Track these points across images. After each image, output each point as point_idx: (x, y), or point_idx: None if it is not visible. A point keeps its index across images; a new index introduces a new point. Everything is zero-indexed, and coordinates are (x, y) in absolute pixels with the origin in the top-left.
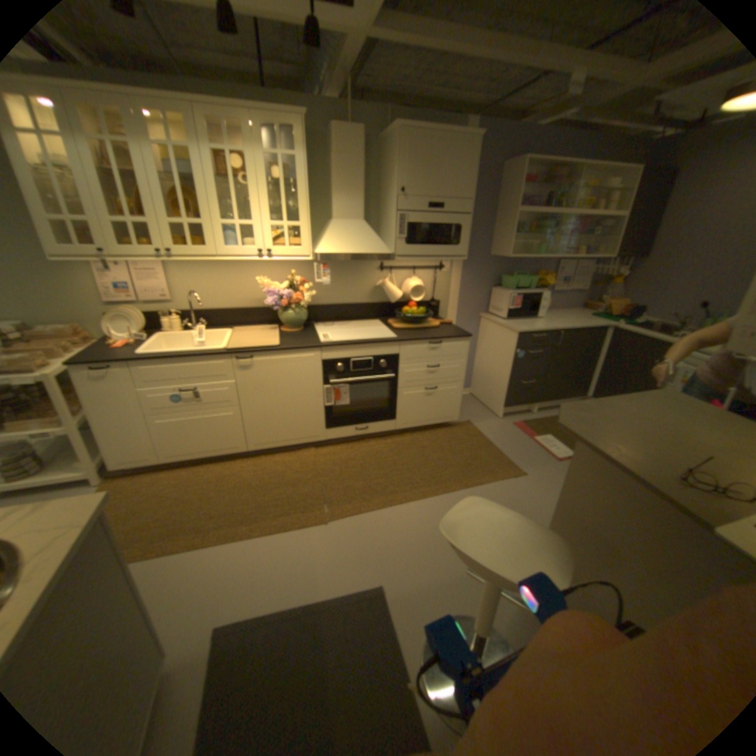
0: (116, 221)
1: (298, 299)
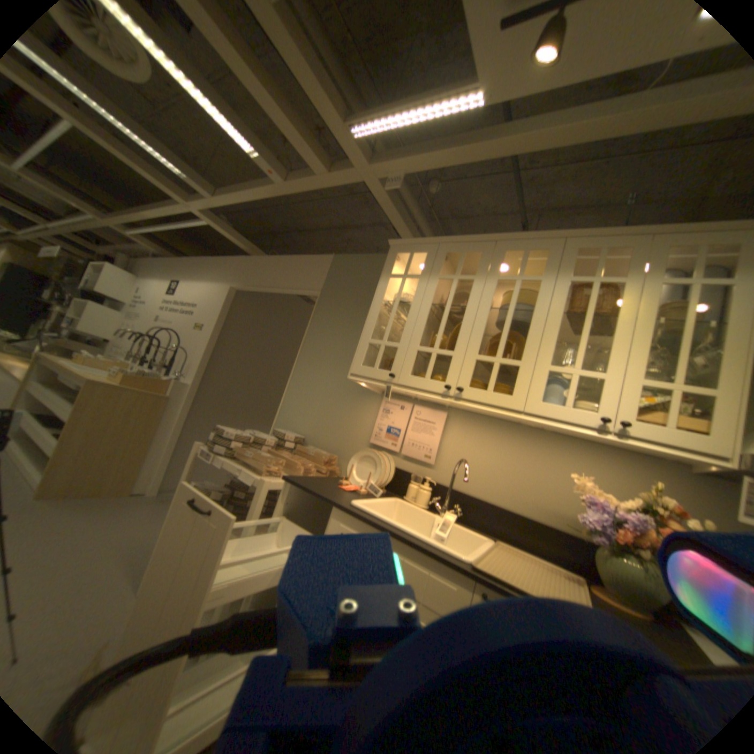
0: (422, 355)
1: (651, 539)
